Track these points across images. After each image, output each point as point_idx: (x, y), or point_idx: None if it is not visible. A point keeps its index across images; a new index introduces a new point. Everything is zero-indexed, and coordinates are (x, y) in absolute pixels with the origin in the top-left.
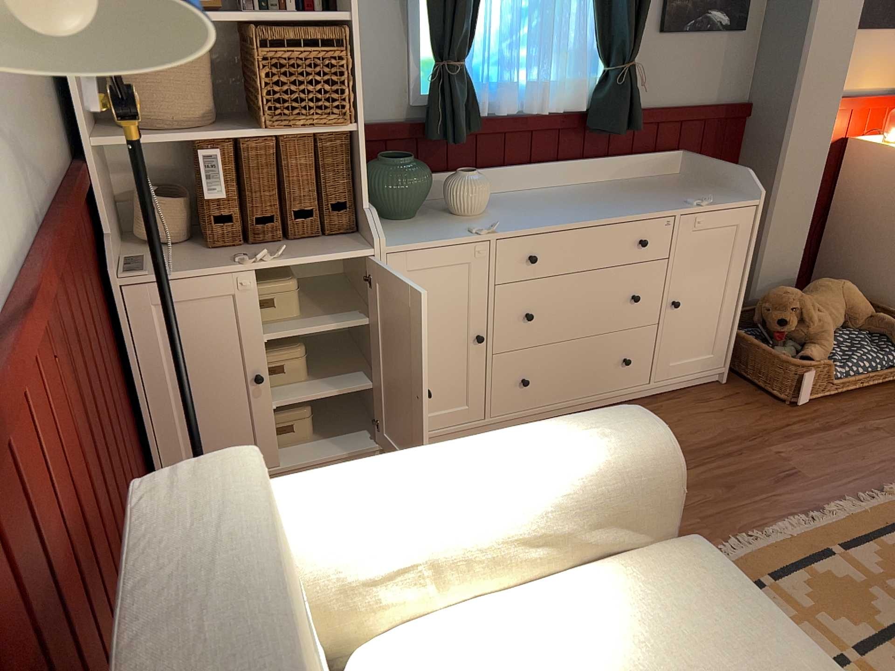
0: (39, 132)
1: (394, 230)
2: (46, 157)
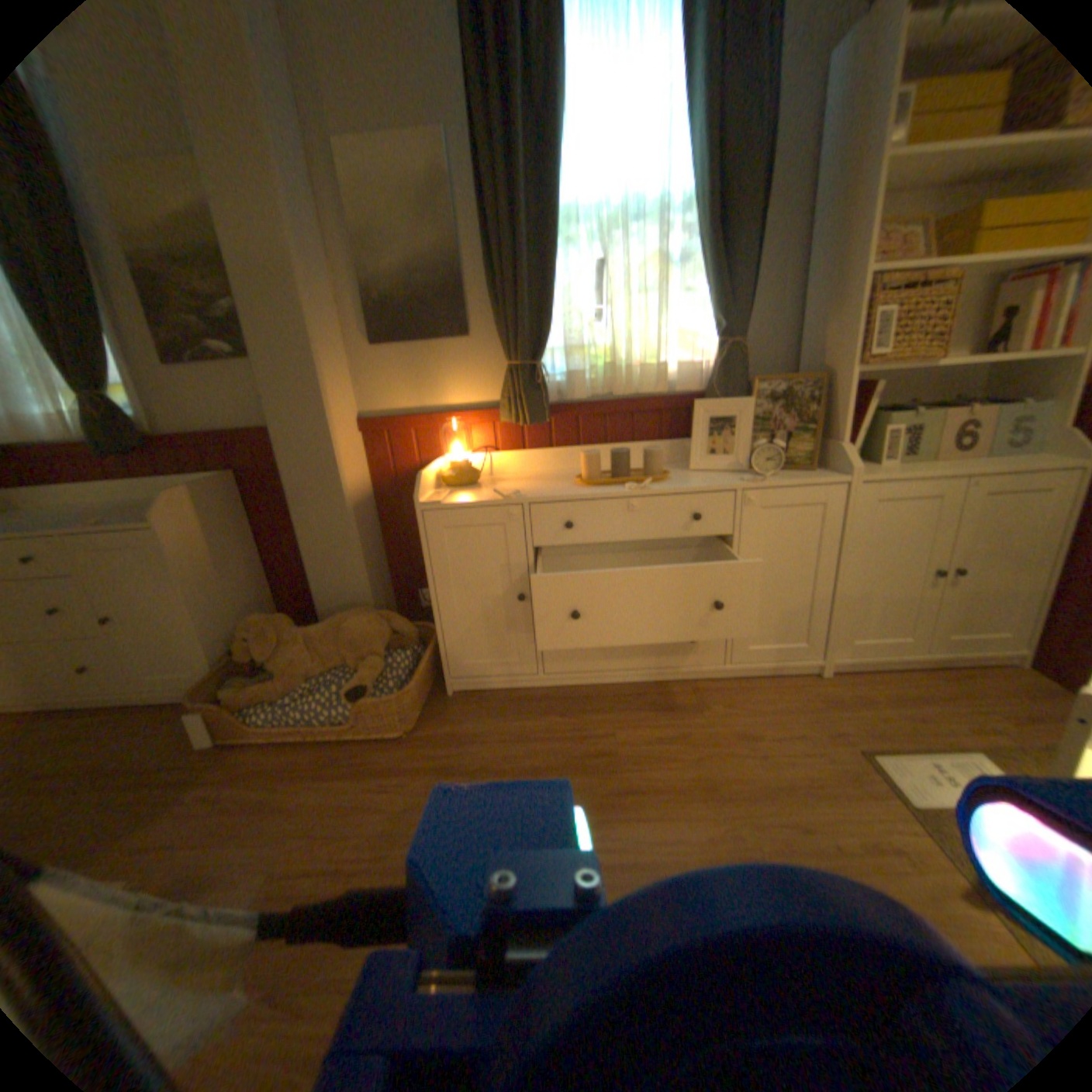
0: None
1: None
2: None
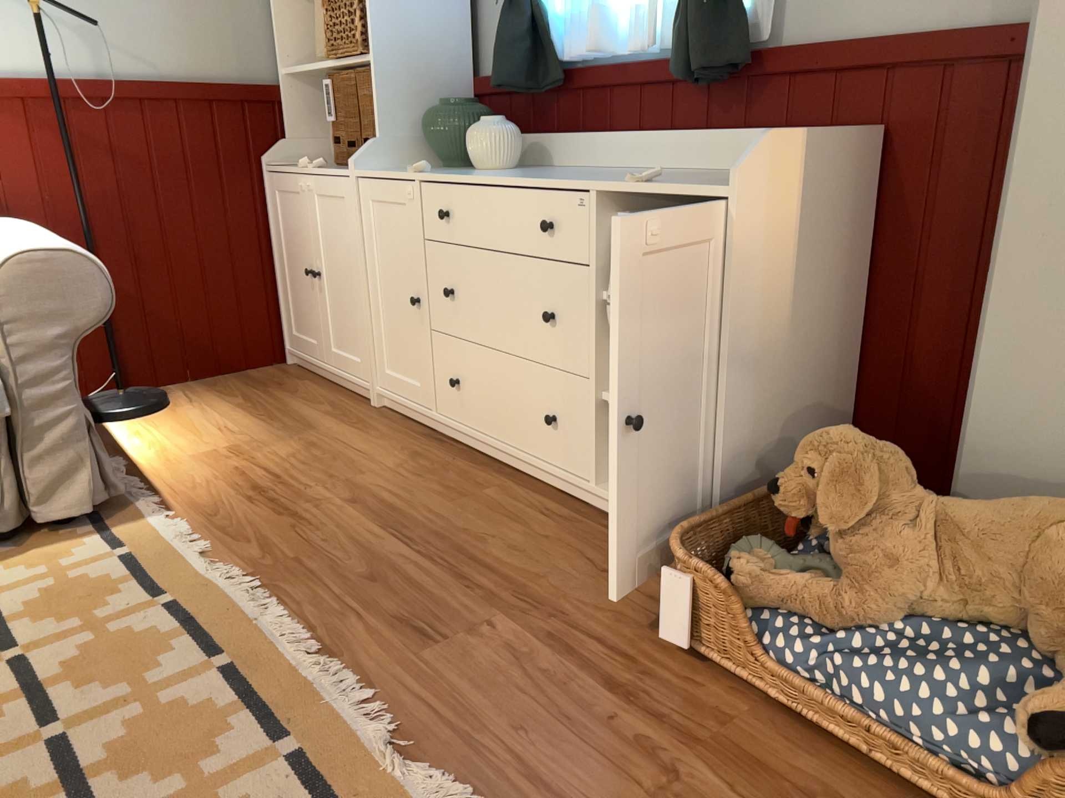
0: (188, 48)
1: (409, 170)
2: (190, 63)
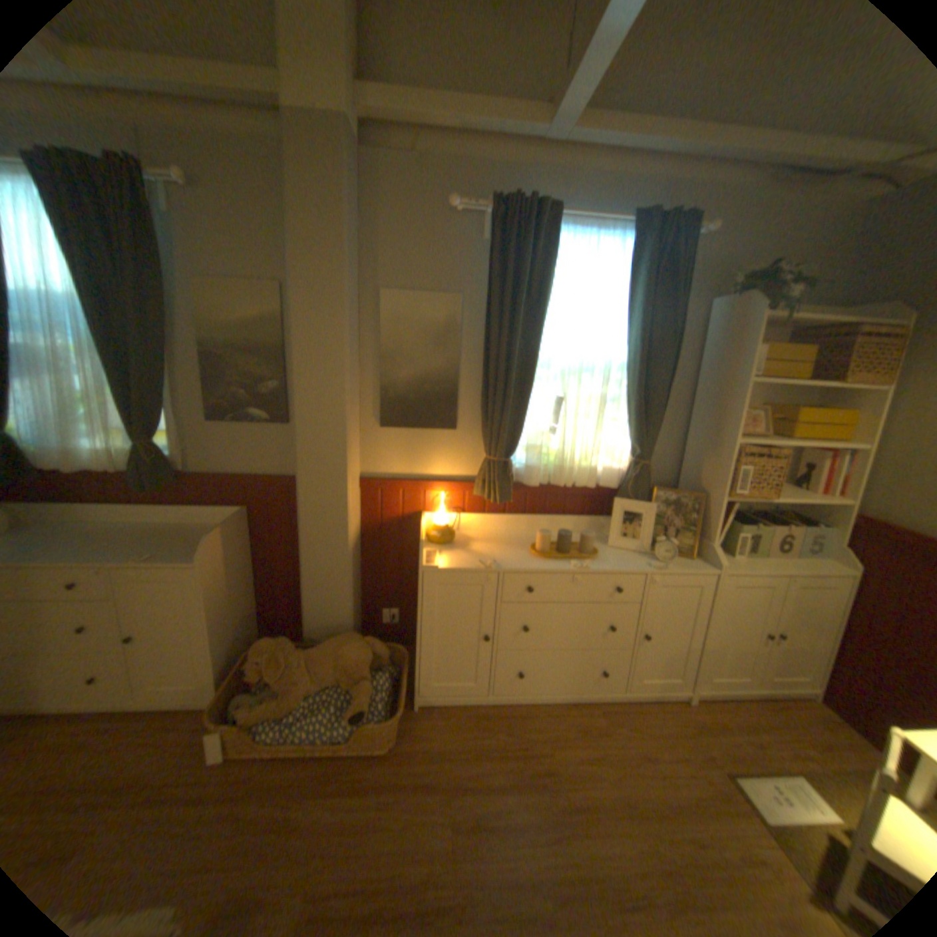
0: None
1: None
2: None
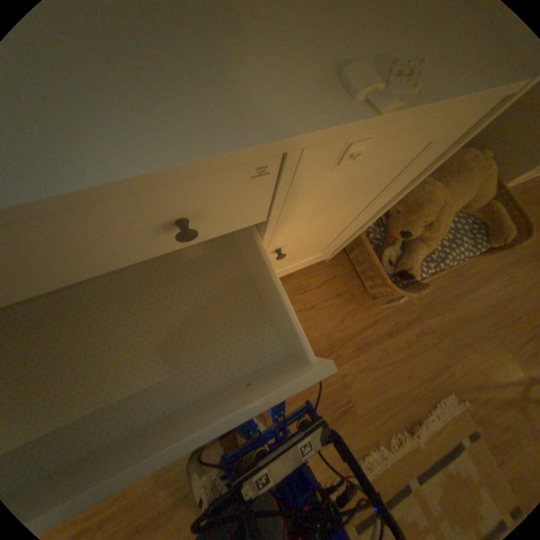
0: None
1: None
2: None
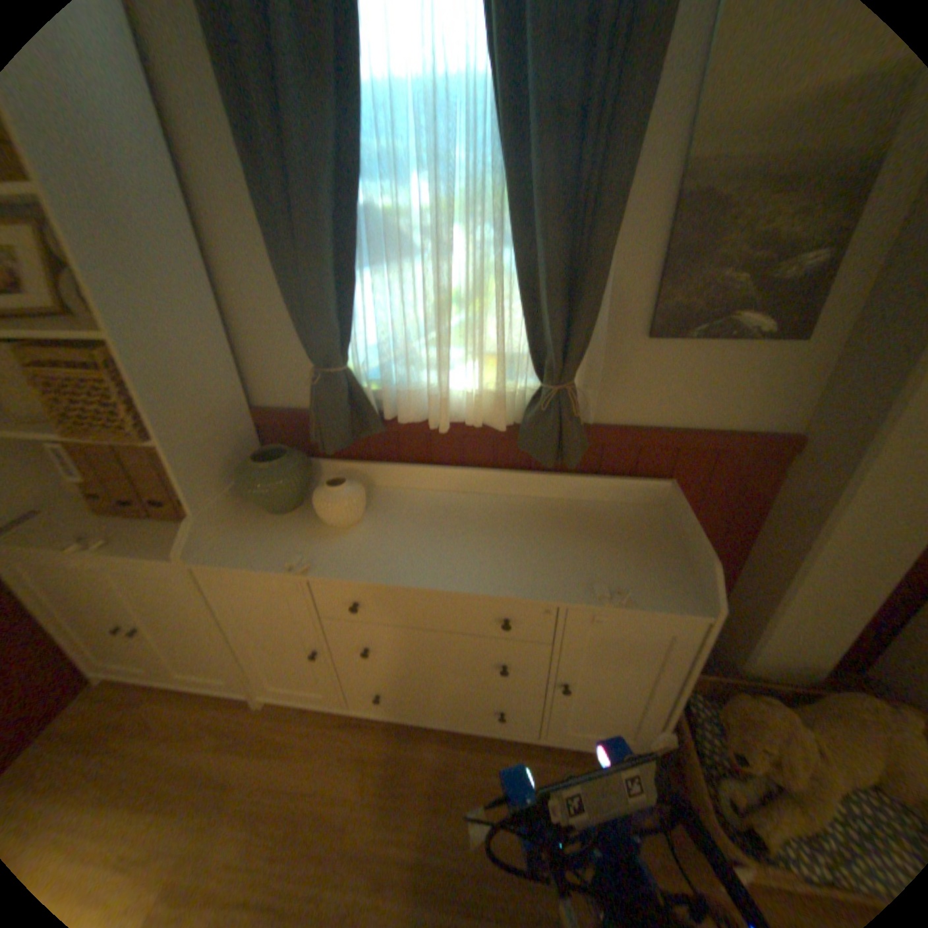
0: None
1: (244, 531)
2: None
